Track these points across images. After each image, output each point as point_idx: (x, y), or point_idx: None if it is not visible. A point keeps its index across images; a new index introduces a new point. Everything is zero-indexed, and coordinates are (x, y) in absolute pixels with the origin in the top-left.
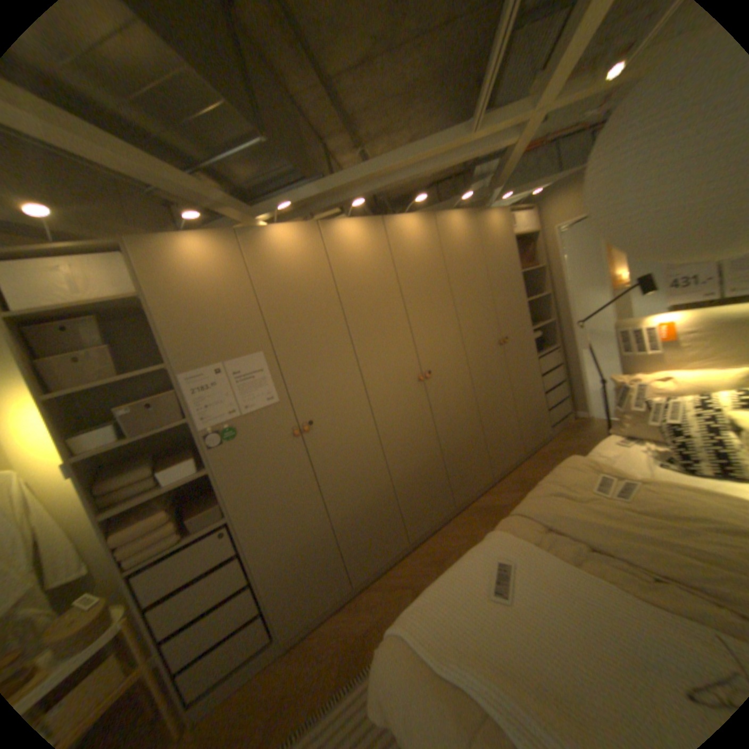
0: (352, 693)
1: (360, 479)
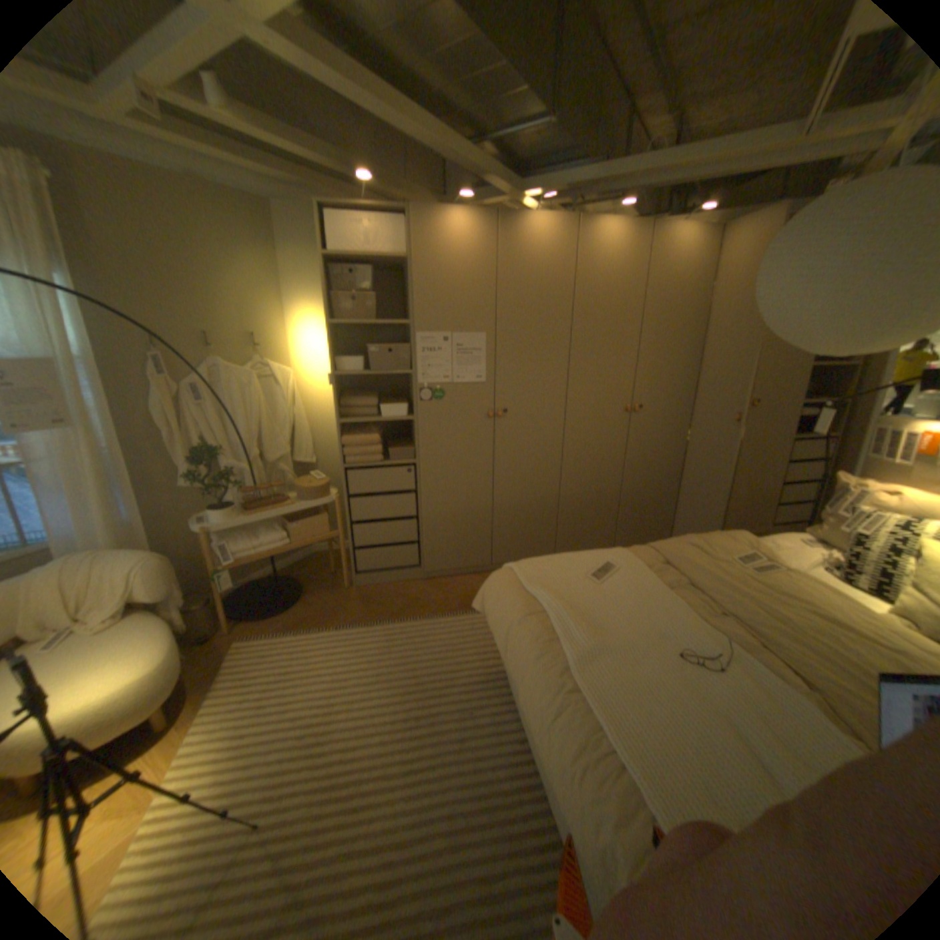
0: (465, 618)
1: (529, 479)
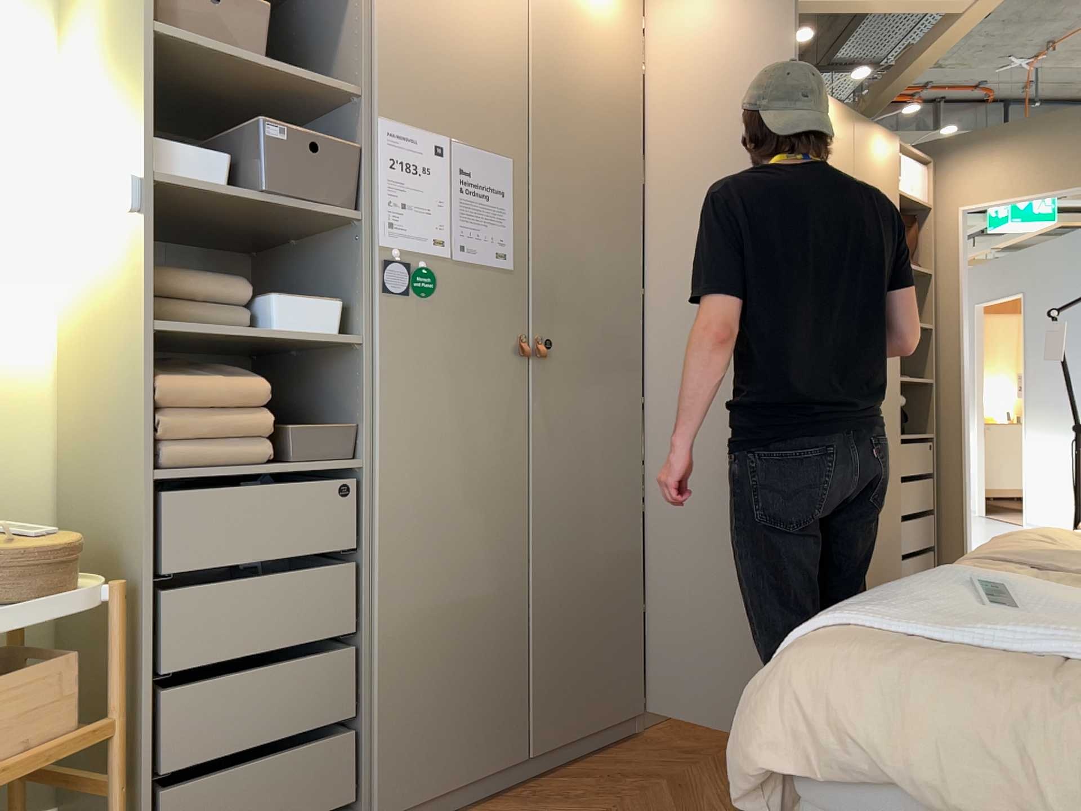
0: None
1: (595, 509)
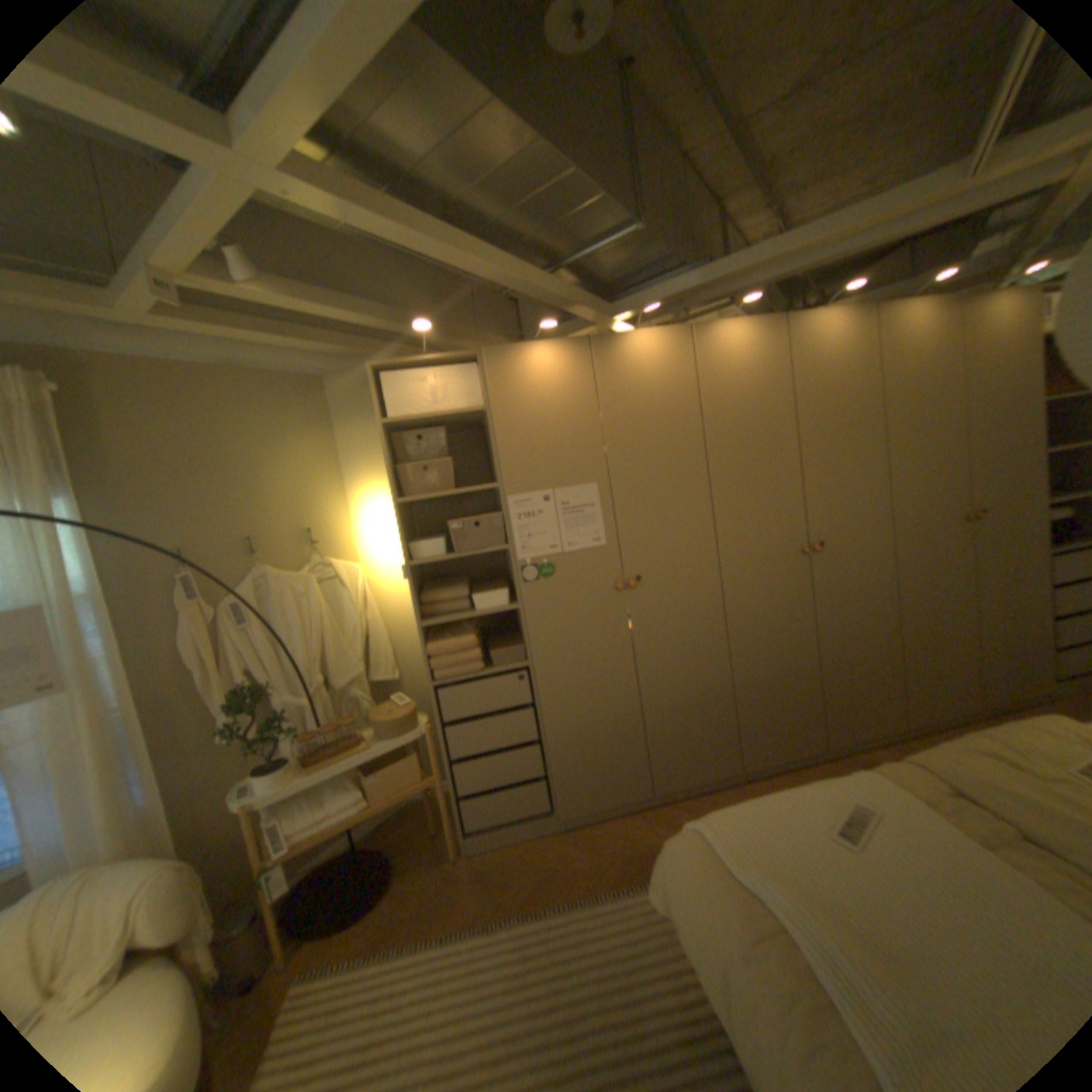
0: (633, 901)
1: (688, 665)
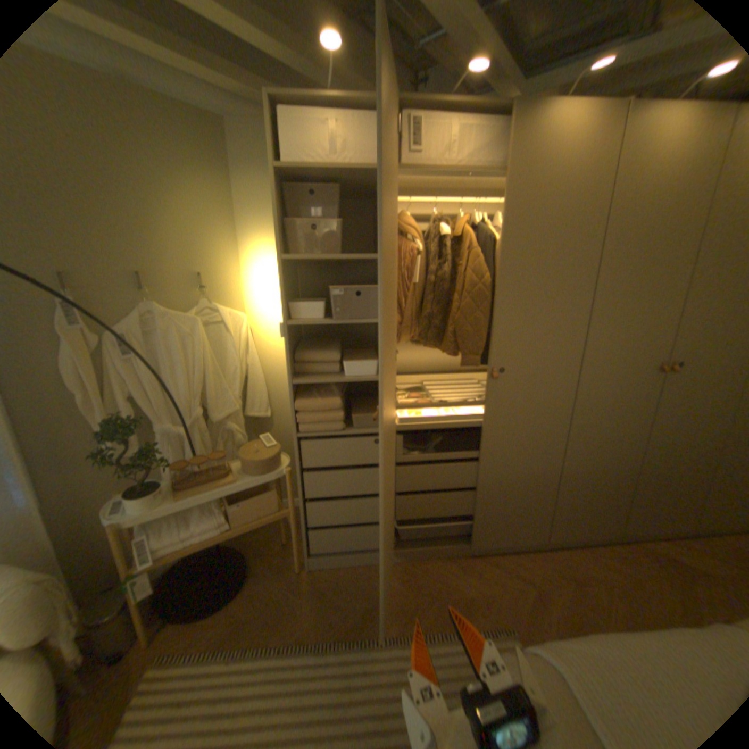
0: (447, 648)
1: (526, 453)
